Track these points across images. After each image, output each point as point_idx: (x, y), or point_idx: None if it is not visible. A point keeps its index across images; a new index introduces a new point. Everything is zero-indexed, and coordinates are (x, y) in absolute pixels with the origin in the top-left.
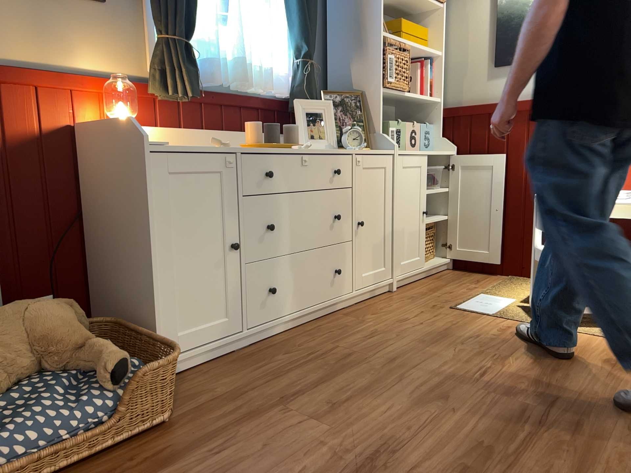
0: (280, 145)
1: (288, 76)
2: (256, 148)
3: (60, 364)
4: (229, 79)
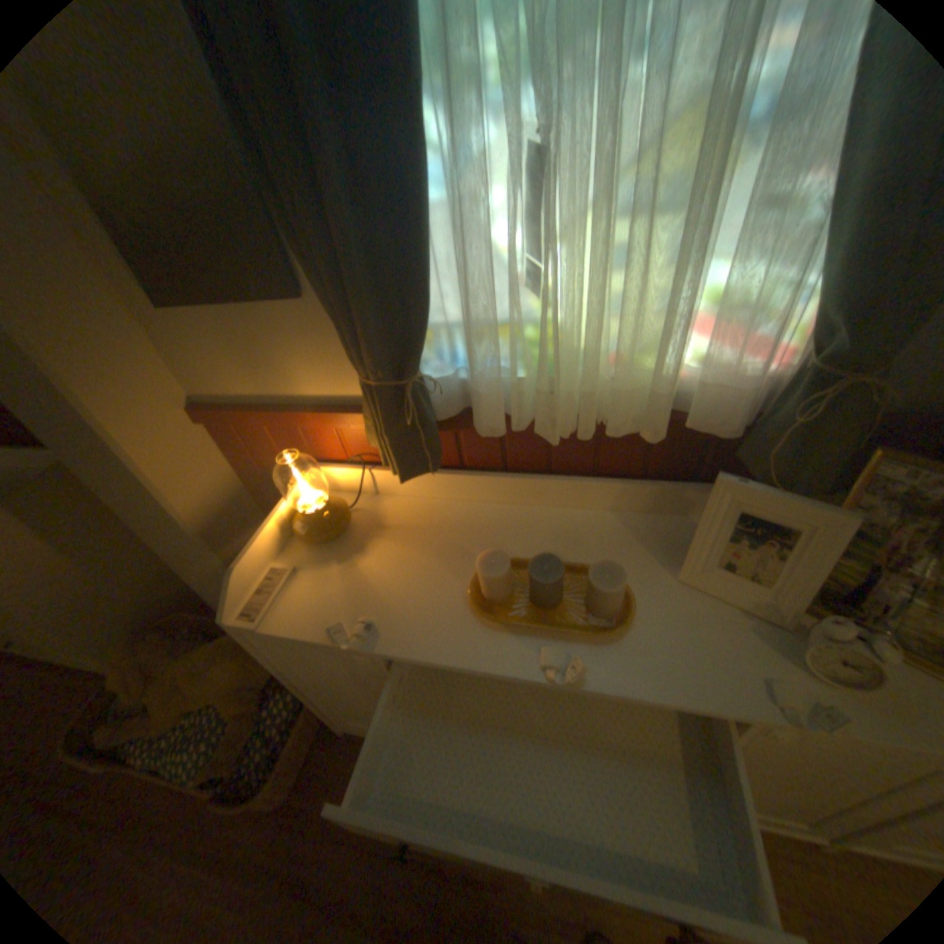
0: (527, 629)
1: (800, 361)
2: (452, 632)
3: (232, 713)
4: (545, 408)
